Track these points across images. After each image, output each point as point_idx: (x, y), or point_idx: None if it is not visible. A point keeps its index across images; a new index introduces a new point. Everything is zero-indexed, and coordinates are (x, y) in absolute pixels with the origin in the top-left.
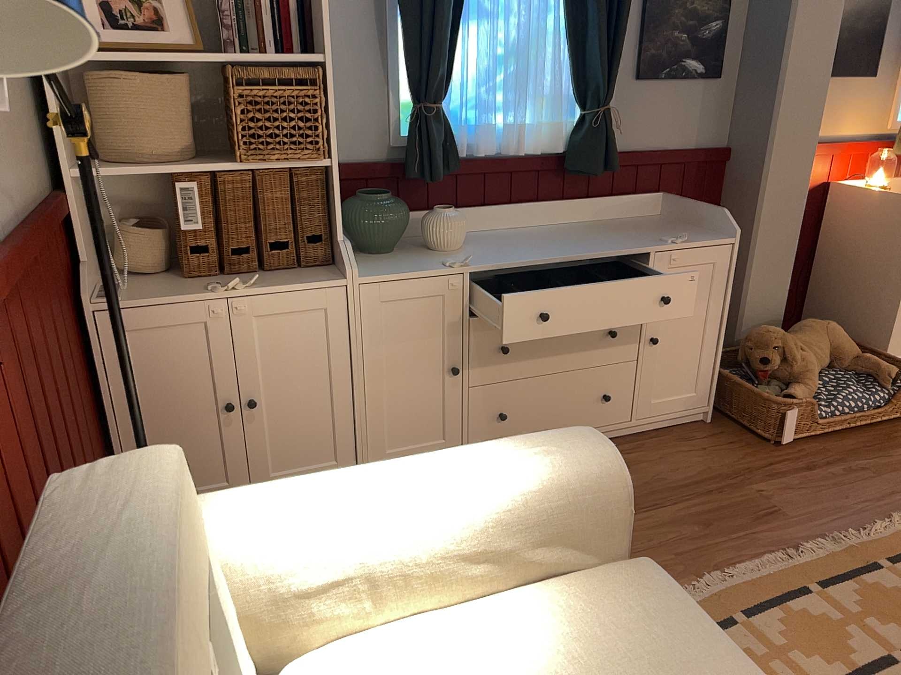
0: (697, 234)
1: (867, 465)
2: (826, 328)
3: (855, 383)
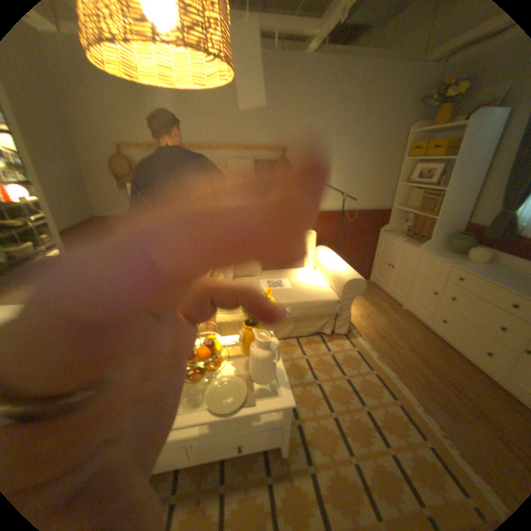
0: None
1: None
2: None
3: None
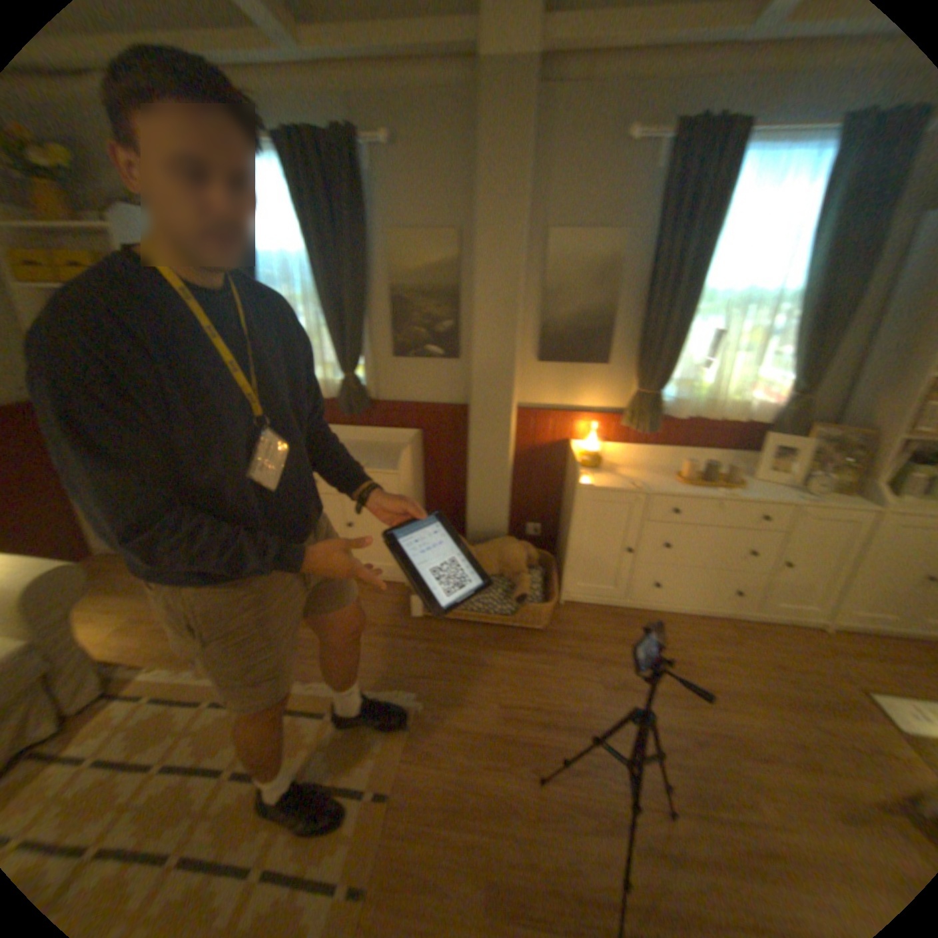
0: (389, 464)
1: (447, 654)
2: (503, 549)
3: (497, 594)
